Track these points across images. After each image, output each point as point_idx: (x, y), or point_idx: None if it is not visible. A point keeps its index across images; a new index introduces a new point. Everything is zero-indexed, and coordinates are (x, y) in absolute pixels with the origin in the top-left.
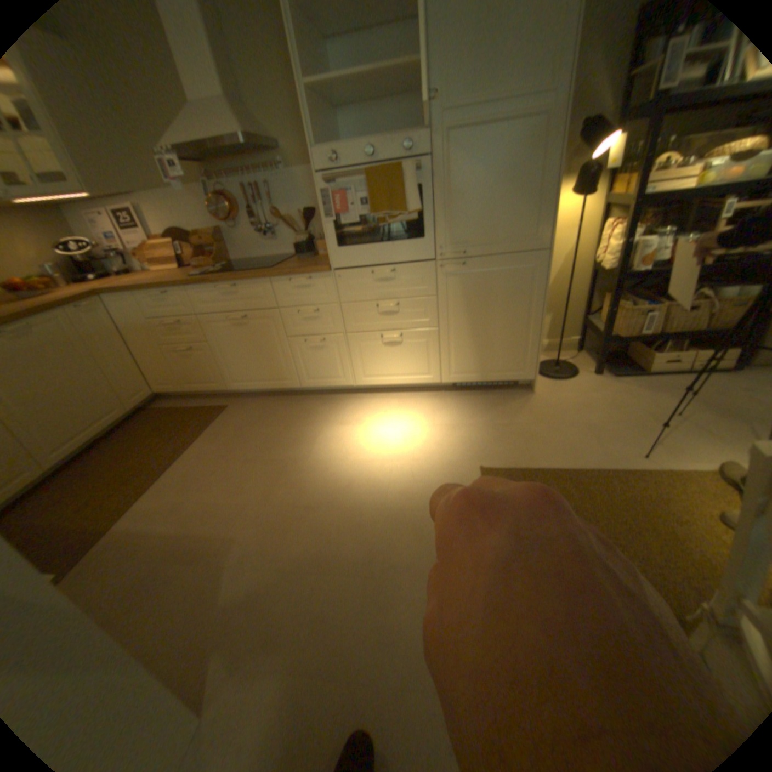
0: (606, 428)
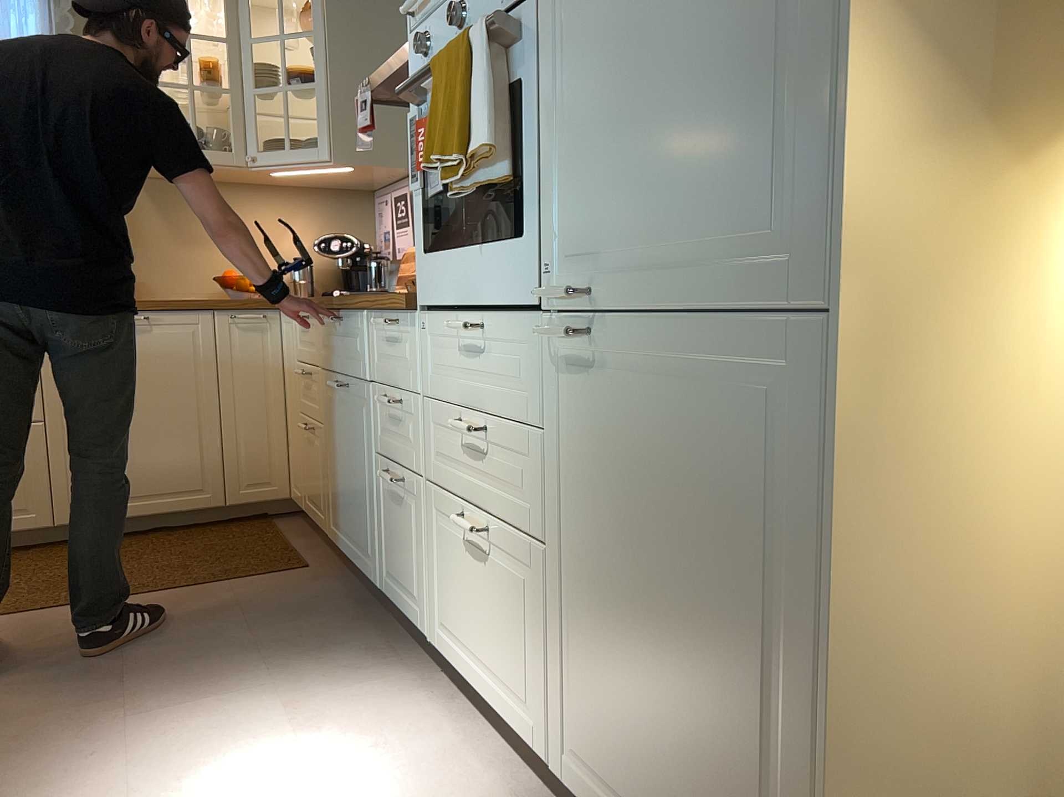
0: None
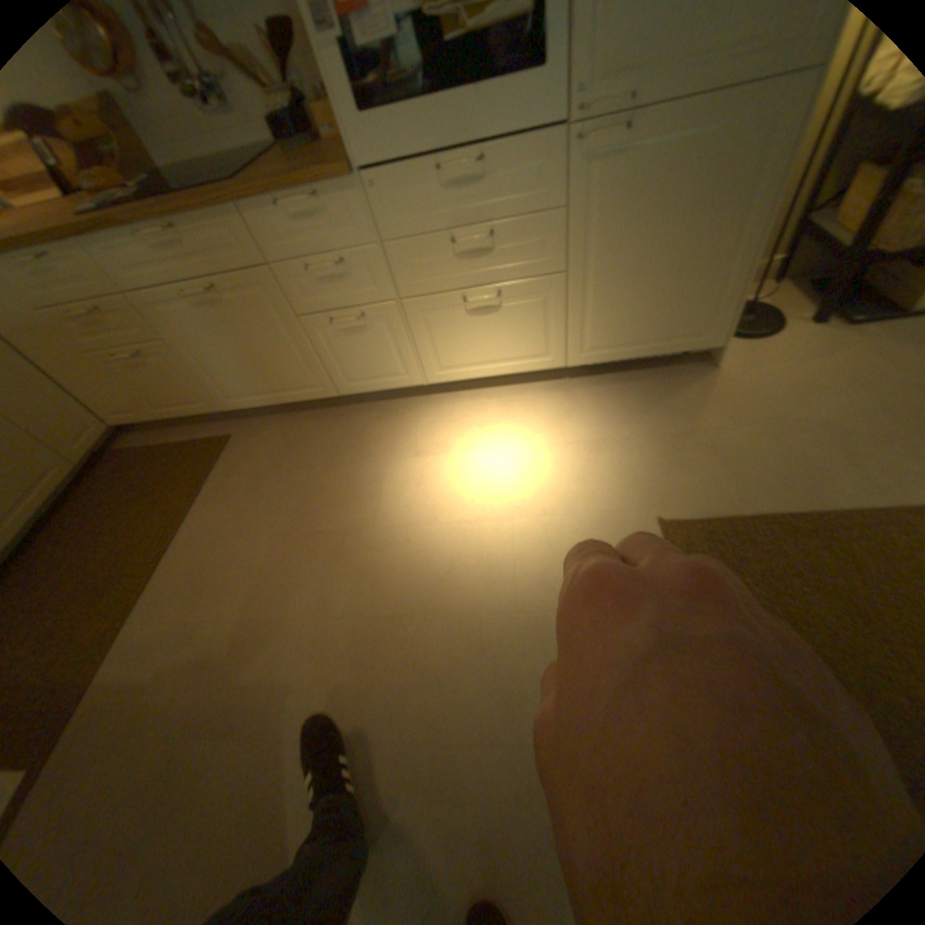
0: (856, 427)
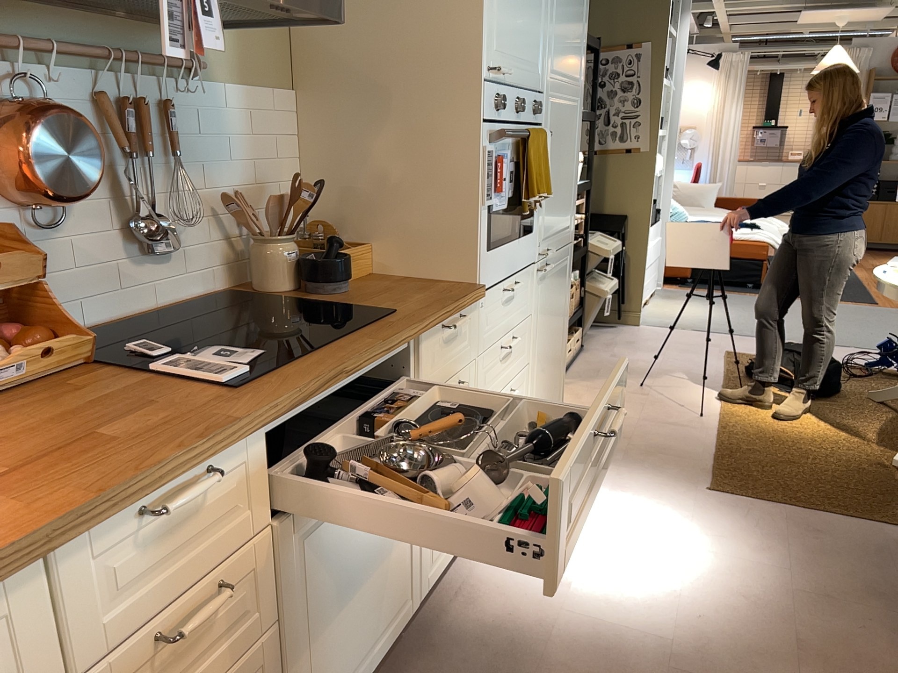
0: (650, 415)
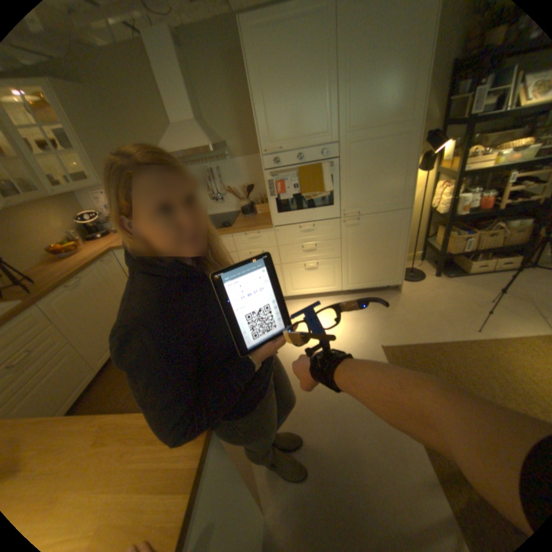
0: (450, 314)
